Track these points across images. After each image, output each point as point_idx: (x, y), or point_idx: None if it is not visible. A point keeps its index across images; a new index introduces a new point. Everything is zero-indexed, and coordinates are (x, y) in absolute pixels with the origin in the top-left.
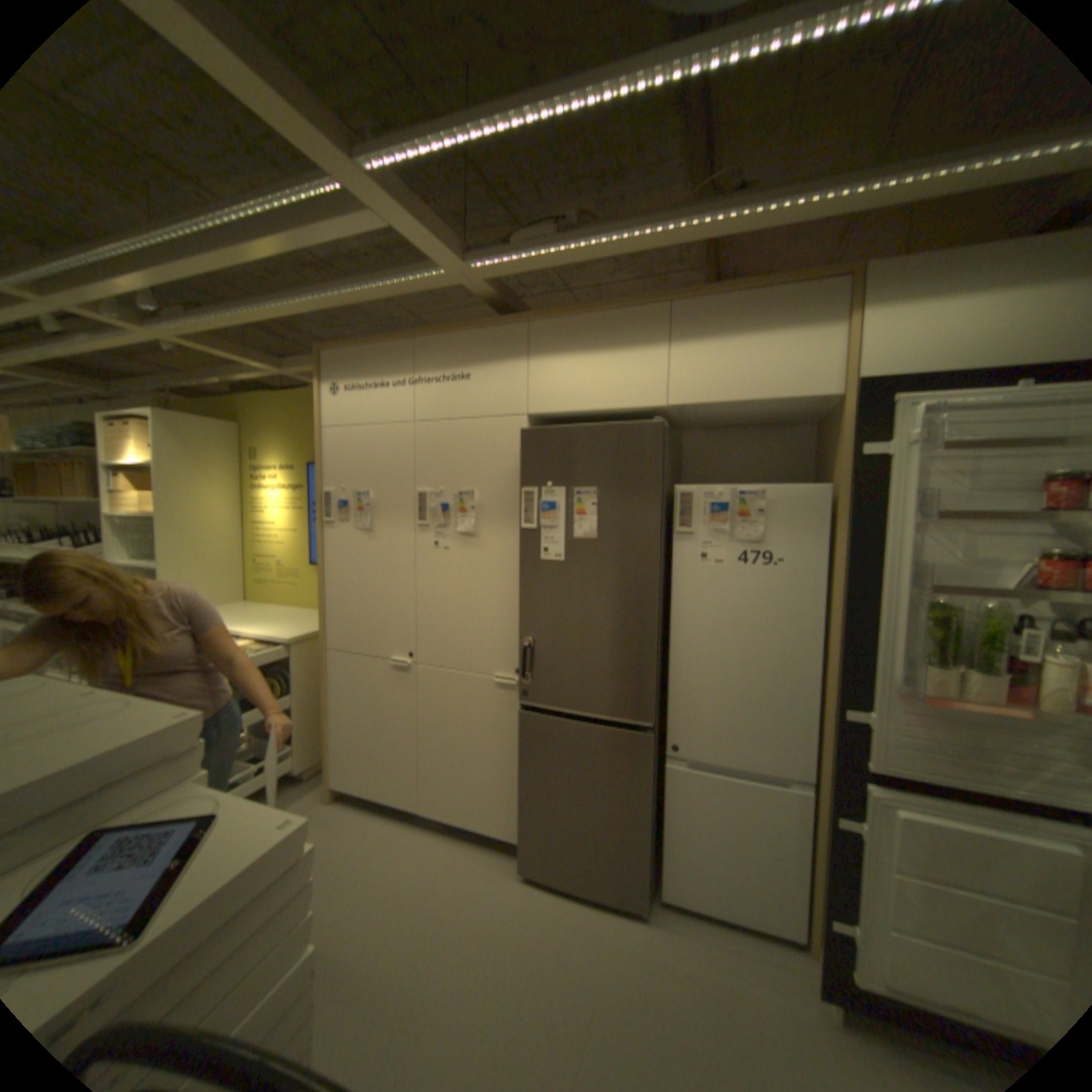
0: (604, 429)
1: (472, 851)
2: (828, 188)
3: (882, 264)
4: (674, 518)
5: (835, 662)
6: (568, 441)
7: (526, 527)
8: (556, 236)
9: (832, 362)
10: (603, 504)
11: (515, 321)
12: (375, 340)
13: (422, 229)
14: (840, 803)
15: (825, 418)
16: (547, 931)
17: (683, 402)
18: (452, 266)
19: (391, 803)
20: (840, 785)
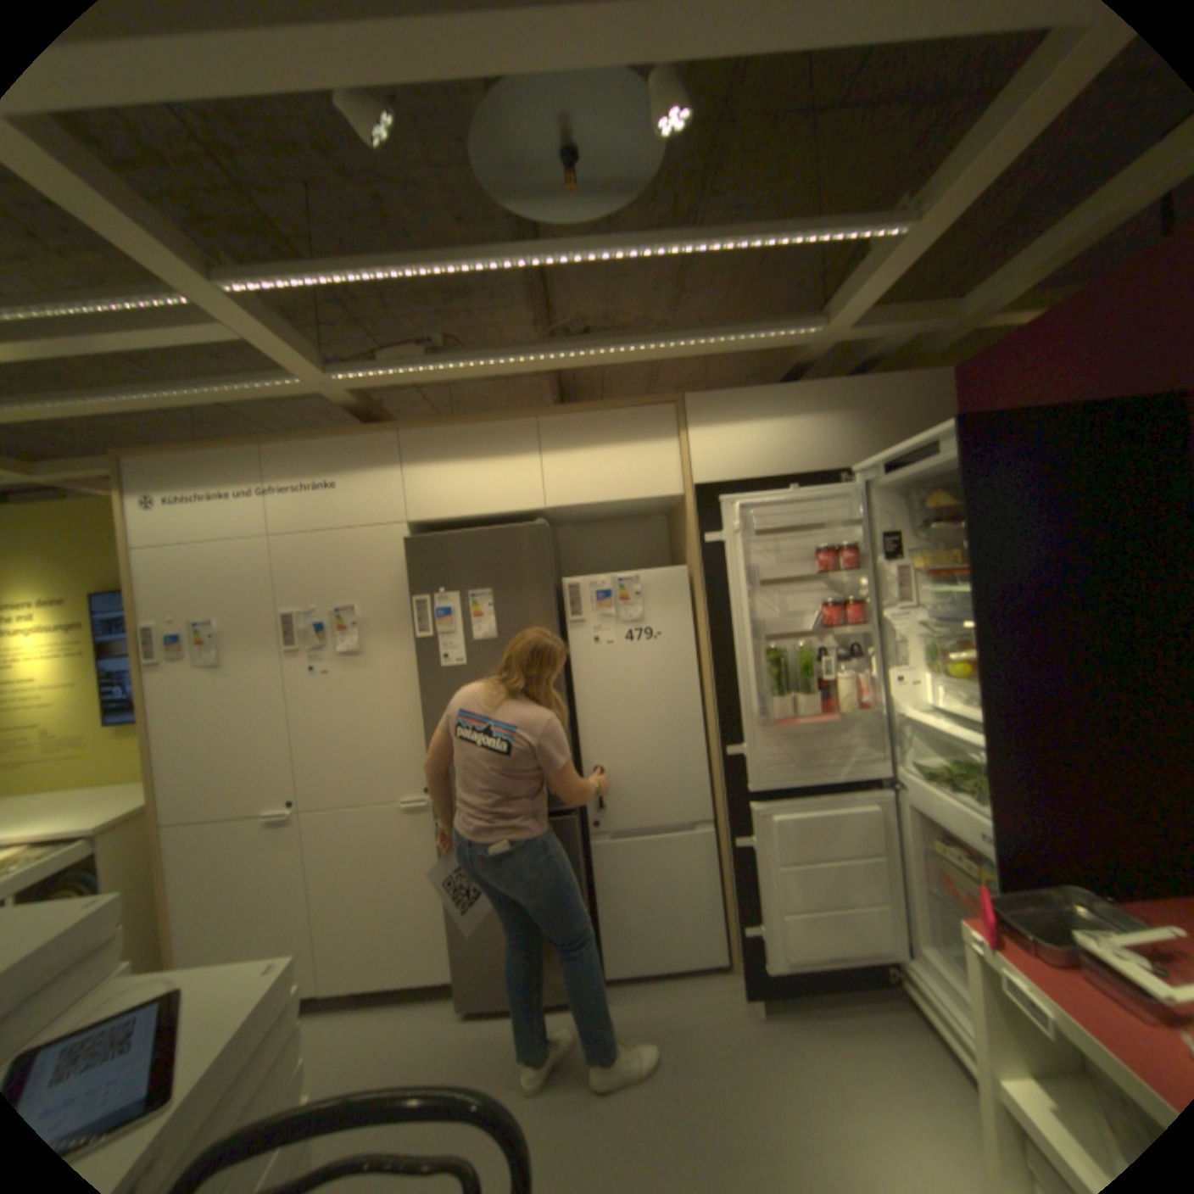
0: (493, 533)
1: (395, 1012)
2: (651, 343)
3: (695, 397)
4: (566, 609)
5: (712, 712)
6: (458, 547)
7: (423, 636)
8: (425, 357)
9: (672, 470)
10: (501, 604)
11: (384, 430)
12: (208, 447)
13: (285, 345)
14: (734, 828)
15: (672, 512)
16: (500, 1056)
17: (560, 505)
18: (313, 378)
19: None
20: (731, 813)
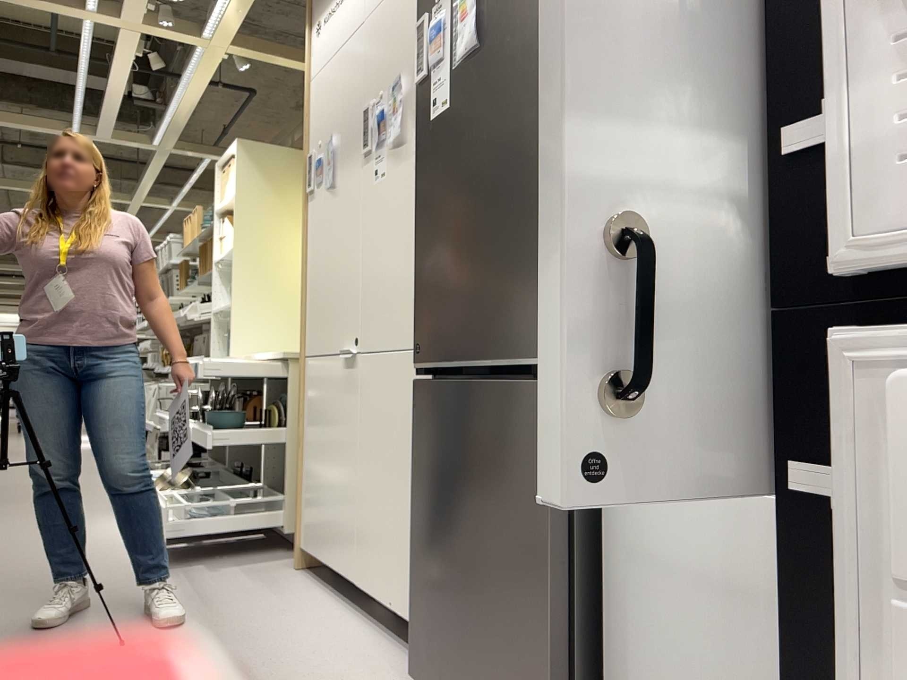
0: None
1: (394, 648)
2: None
3: None
4: None
5: None
6: None
7: (419, 81)
8: None
9: None
10: None
11: None
12: None
13: None
14: None
15: None
16: None
17: None
18: None
19: (338, 568)
20: None
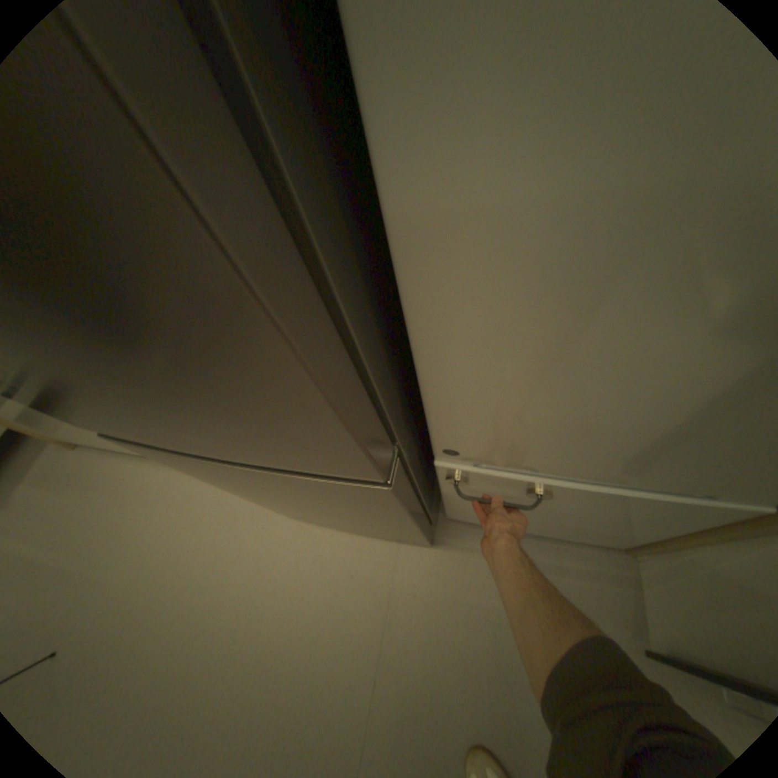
0: None
1: None
2: None
3: None
4: None
5: None
6: None
7: None
8: None
9: None
10: None
11: None
12: None
13: None
14: None
15: None
16: (319, 579)
17: None
18: None
19: None
20: None
